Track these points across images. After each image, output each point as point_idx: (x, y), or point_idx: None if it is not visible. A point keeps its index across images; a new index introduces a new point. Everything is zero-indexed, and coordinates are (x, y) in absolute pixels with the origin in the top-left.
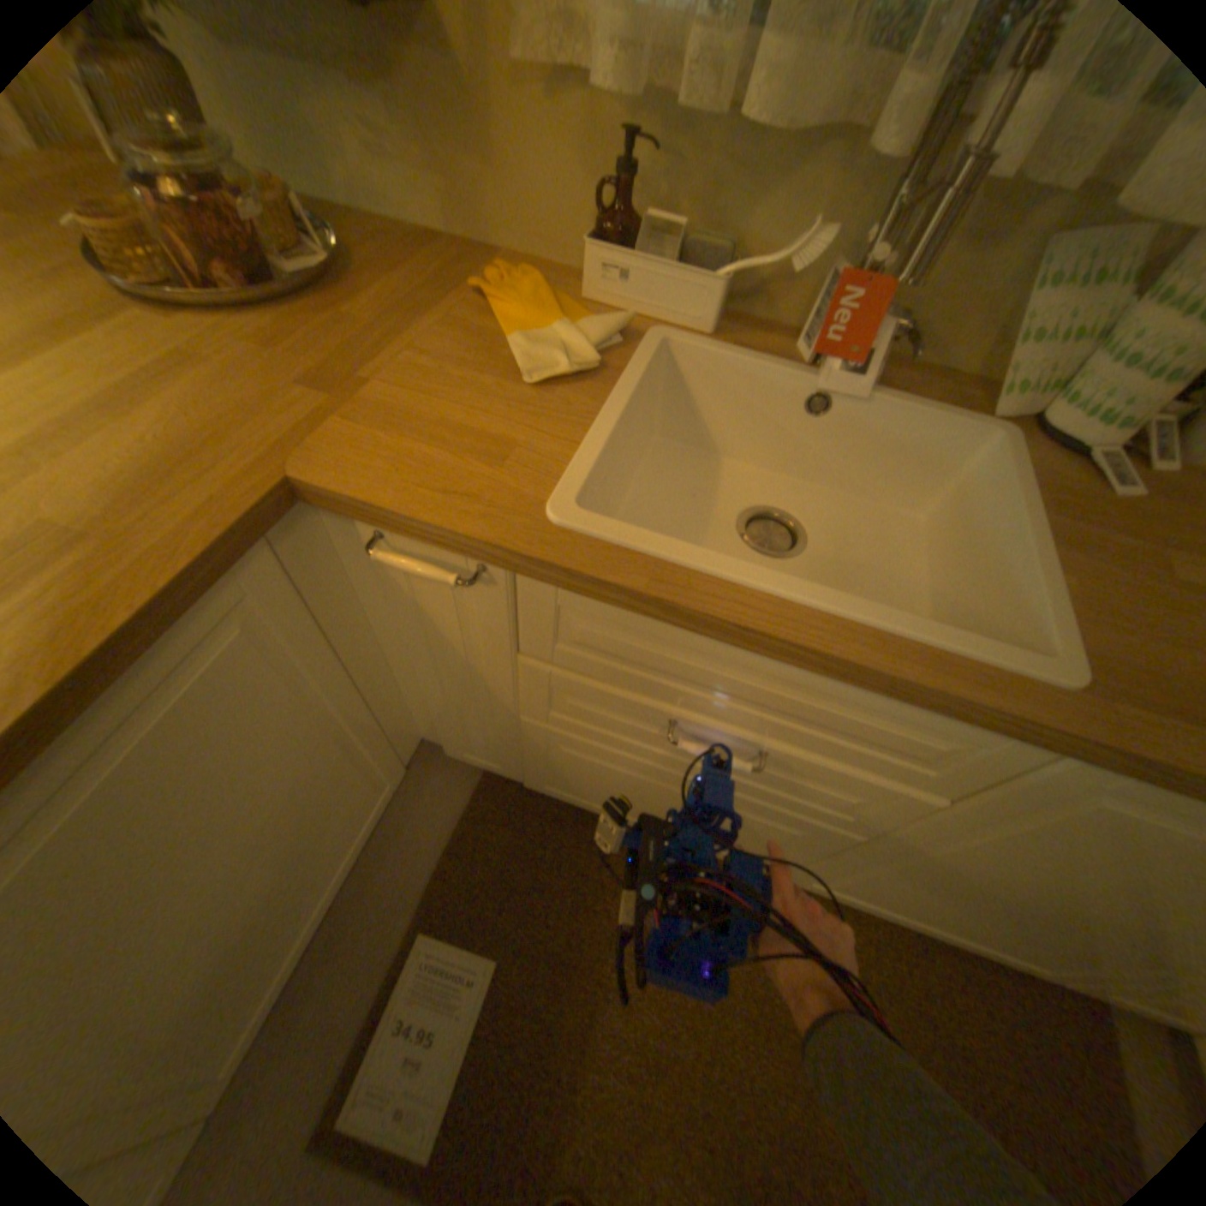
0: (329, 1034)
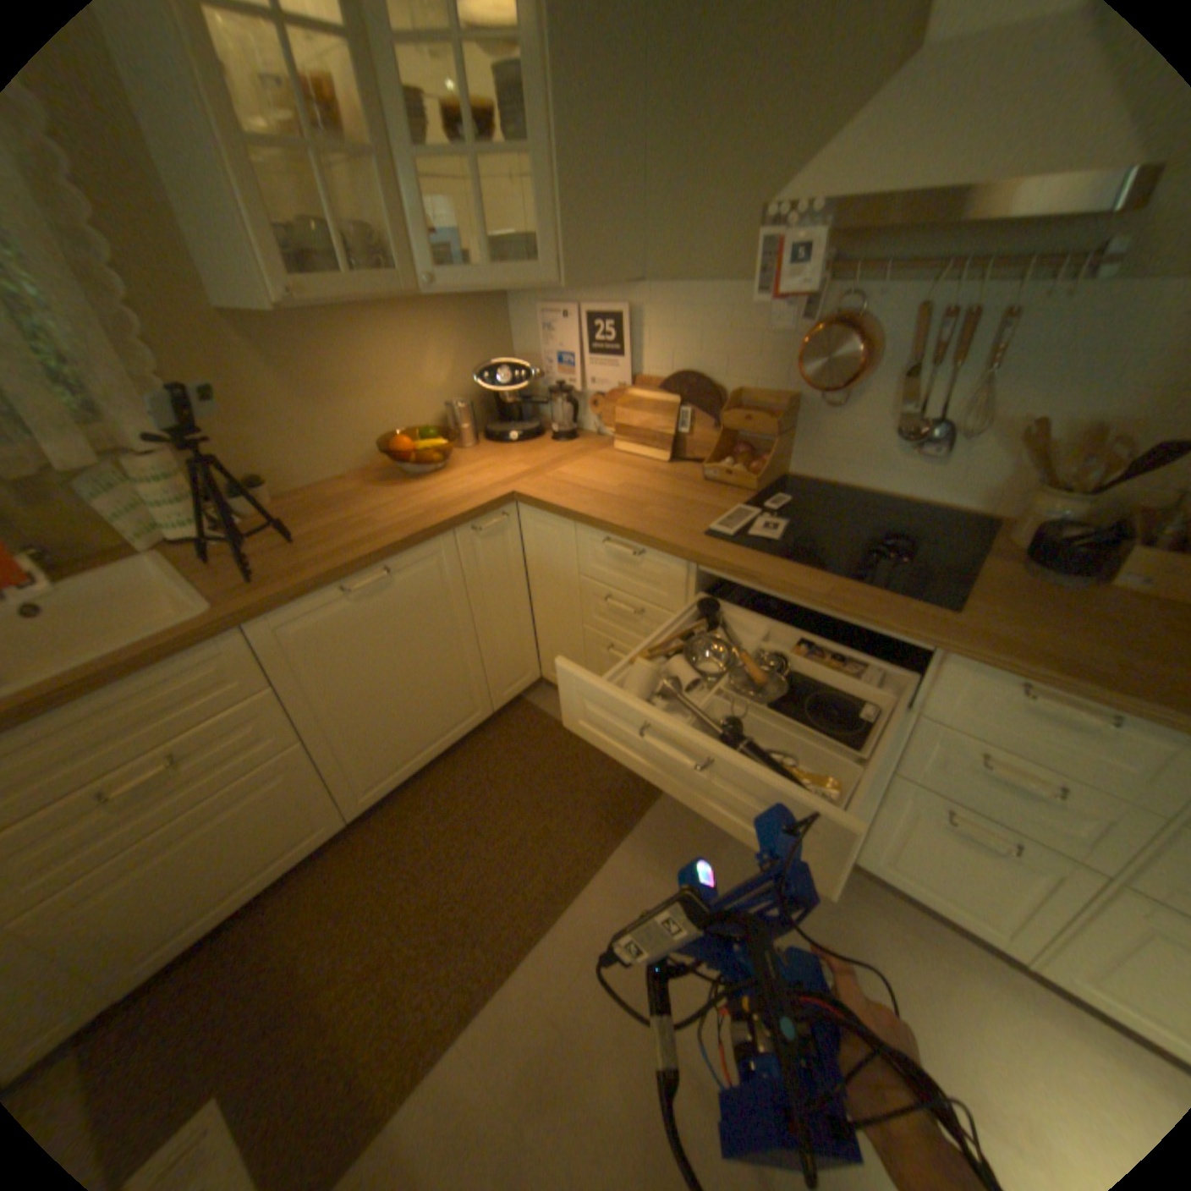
0: None
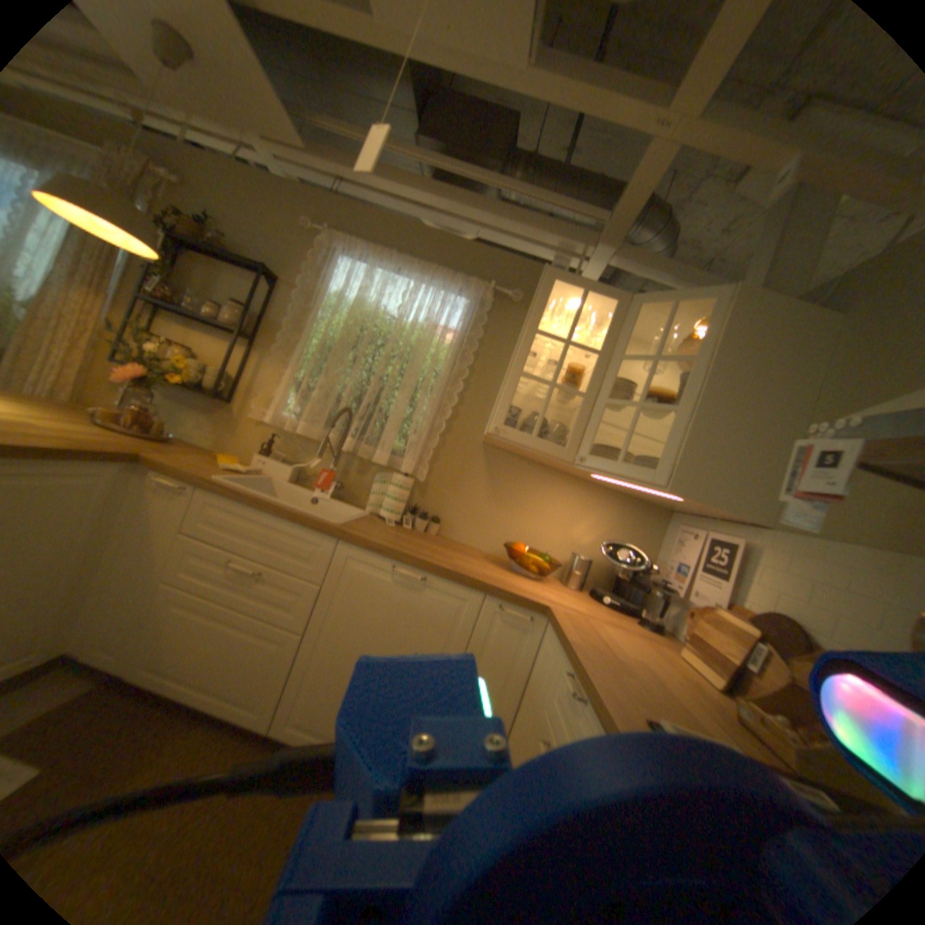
0: None
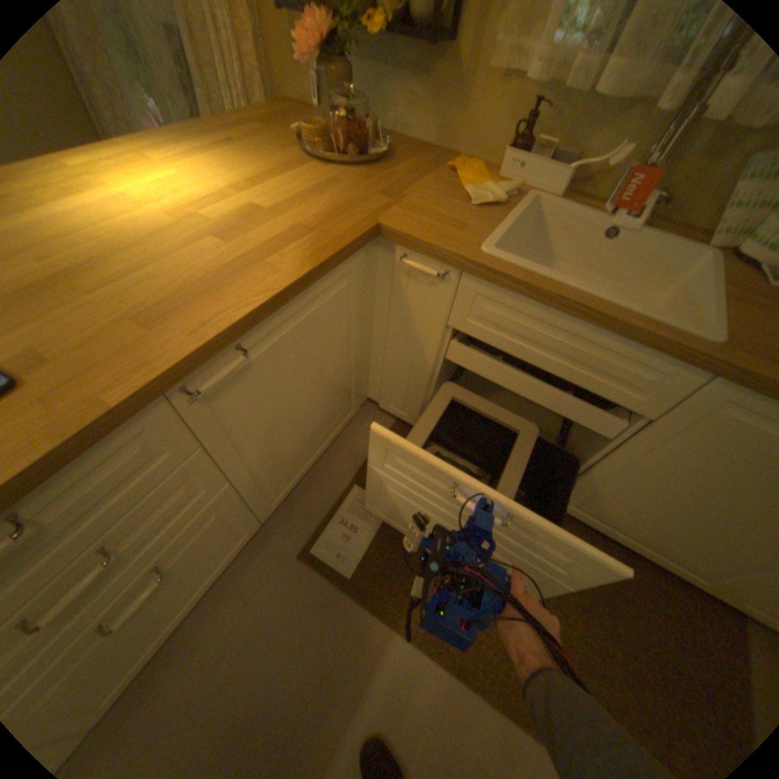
0: (310, 515)
